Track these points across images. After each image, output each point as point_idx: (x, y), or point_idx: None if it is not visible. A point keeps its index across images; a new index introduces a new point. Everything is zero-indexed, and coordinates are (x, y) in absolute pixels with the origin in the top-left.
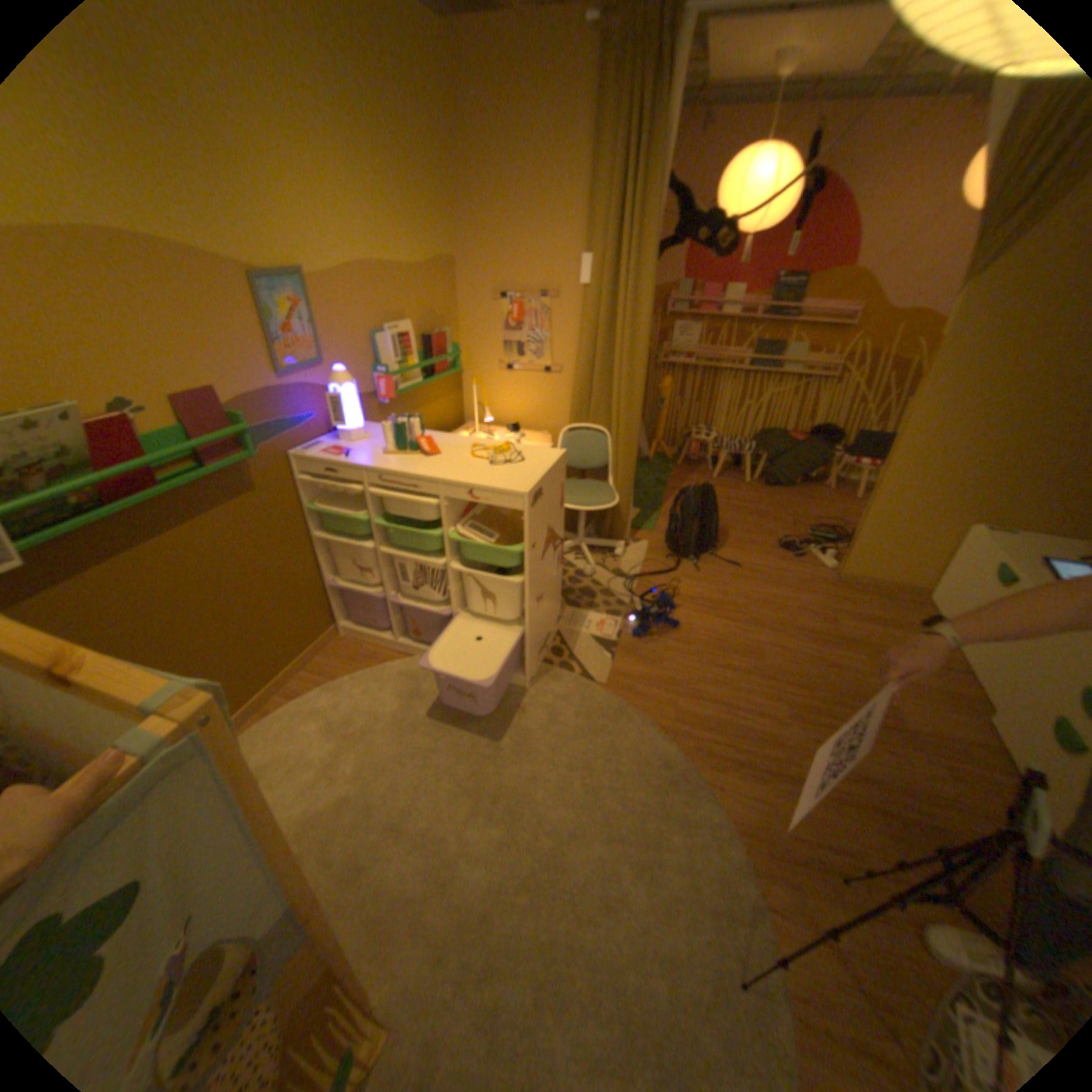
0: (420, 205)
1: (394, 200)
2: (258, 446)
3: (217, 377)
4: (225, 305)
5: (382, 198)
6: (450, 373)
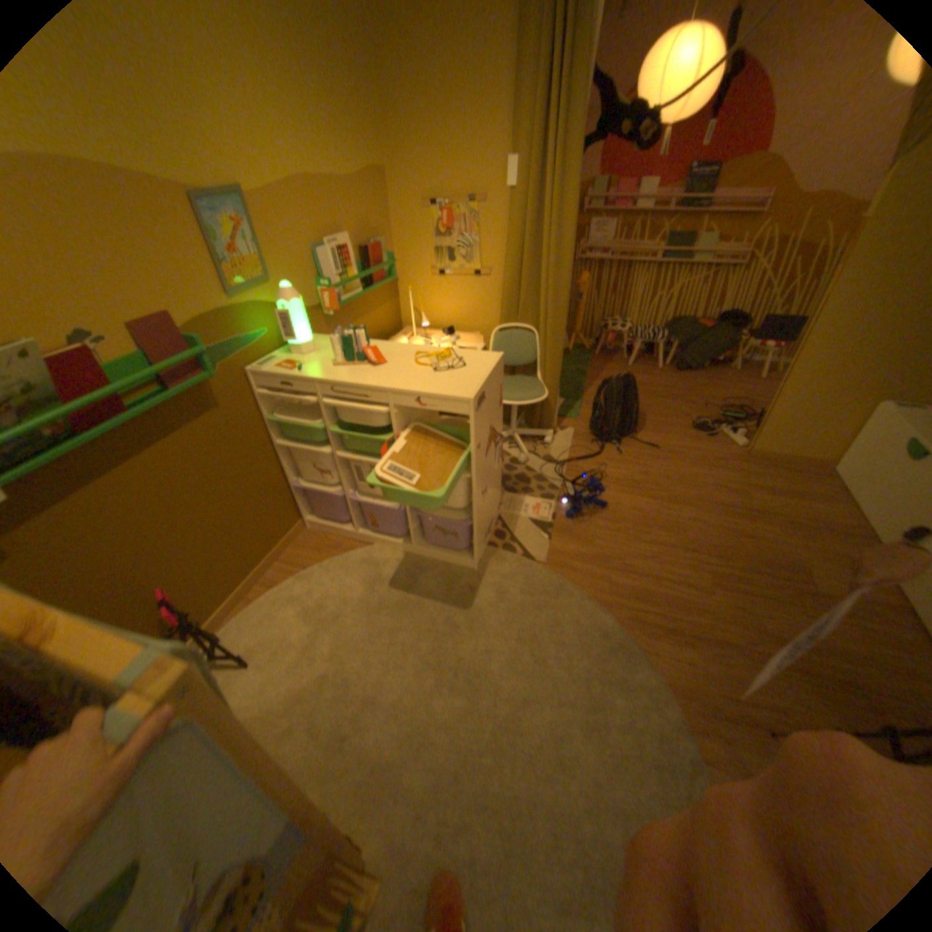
0: (349, 113)
1: (324, 109)
2: (217, 364)
3: (170, 301)
4: (170, 228)
5: (312, 108)
6: (388, 282)
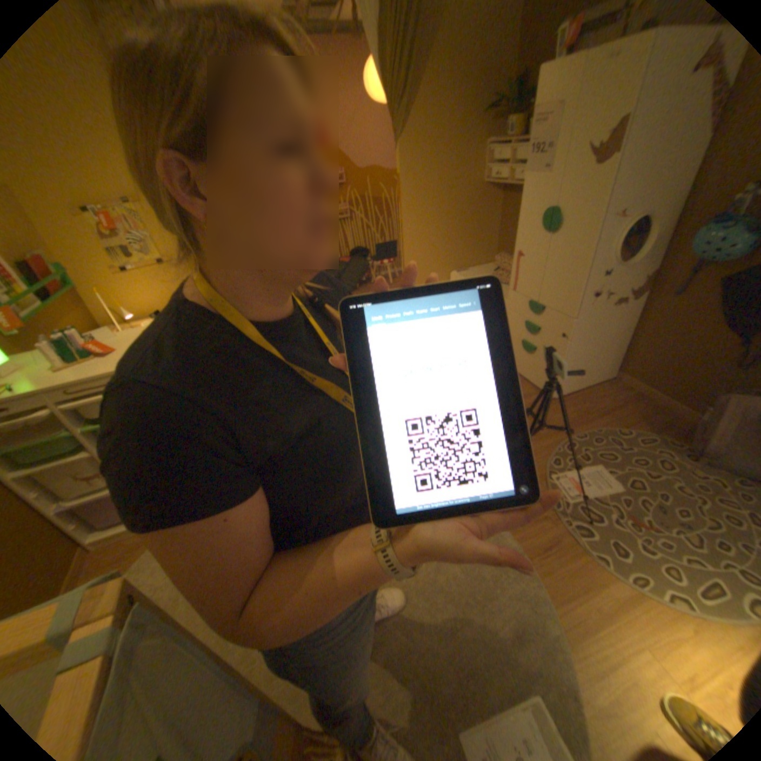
0: None
1: None
2: None
3: None
4: None
5: None
6: (65, 289)
